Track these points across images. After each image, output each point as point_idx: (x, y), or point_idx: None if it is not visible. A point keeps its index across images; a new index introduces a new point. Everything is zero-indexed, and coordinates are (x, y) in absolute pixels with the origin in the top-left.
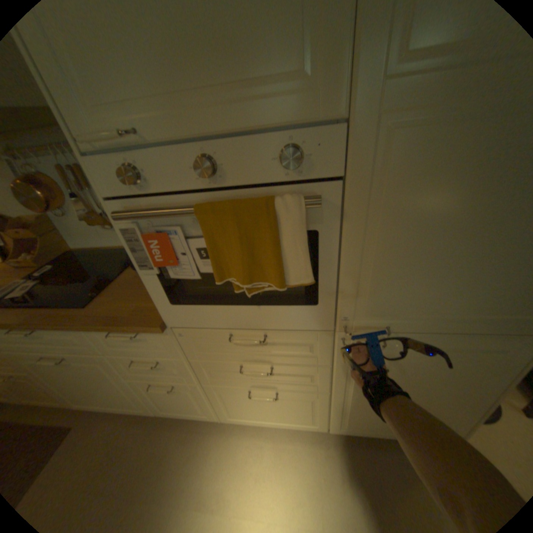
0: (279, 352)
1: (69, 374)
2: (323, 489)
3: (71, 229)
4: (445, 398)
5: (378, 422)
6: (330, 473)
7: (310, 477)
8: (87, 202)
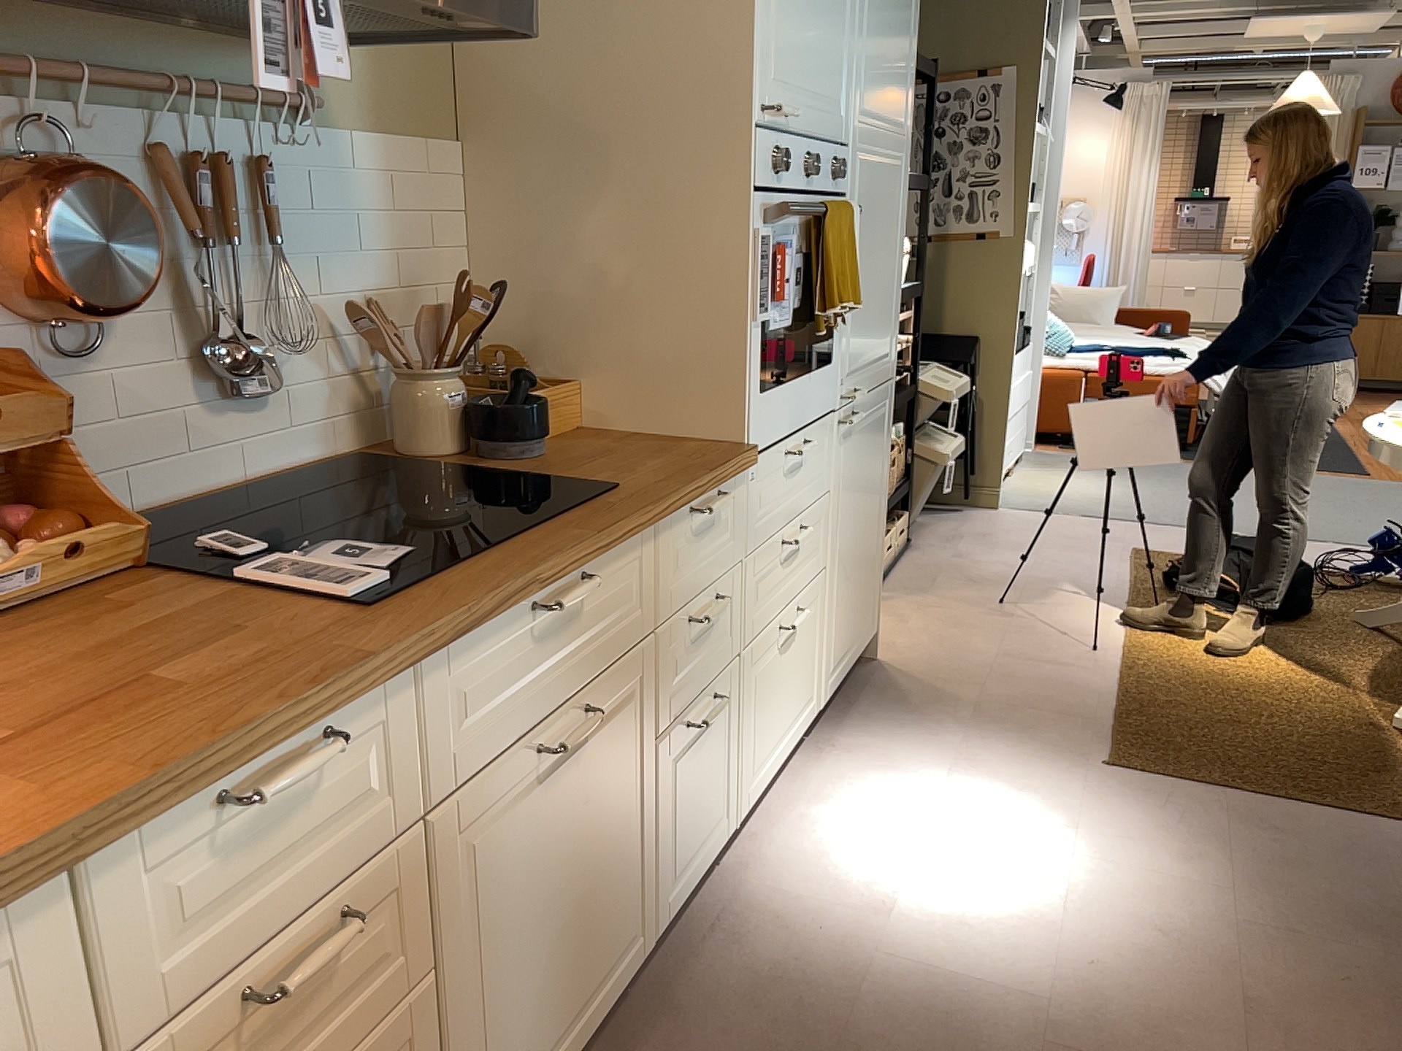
0: (809, 477)
1: (560, 821)
2: (889, 765)
3: (77, 423)
4: (873, 513)
5: (848, 618)
6: (870, 754)
7: (869, 773)
8: (198, 295)
